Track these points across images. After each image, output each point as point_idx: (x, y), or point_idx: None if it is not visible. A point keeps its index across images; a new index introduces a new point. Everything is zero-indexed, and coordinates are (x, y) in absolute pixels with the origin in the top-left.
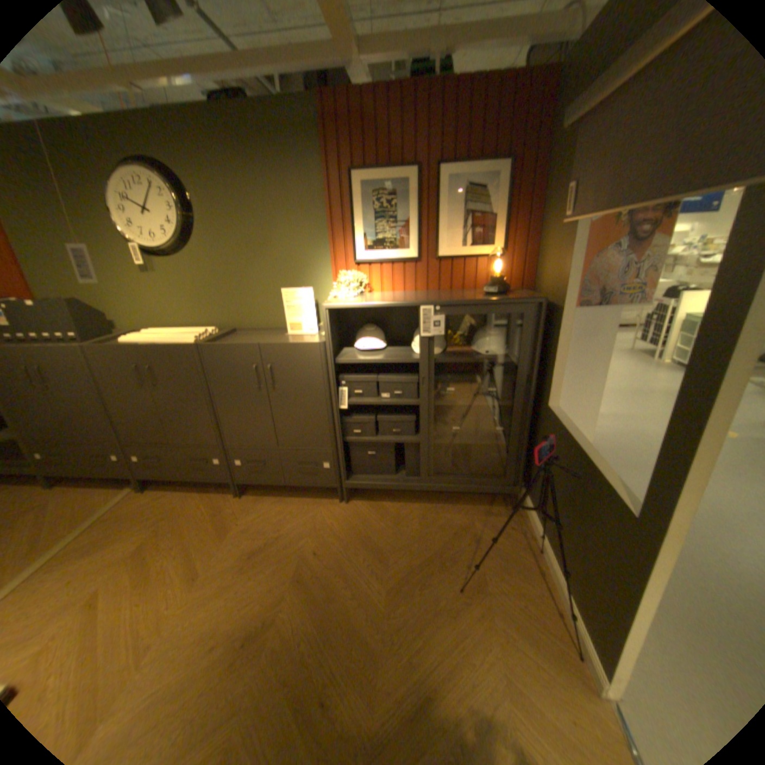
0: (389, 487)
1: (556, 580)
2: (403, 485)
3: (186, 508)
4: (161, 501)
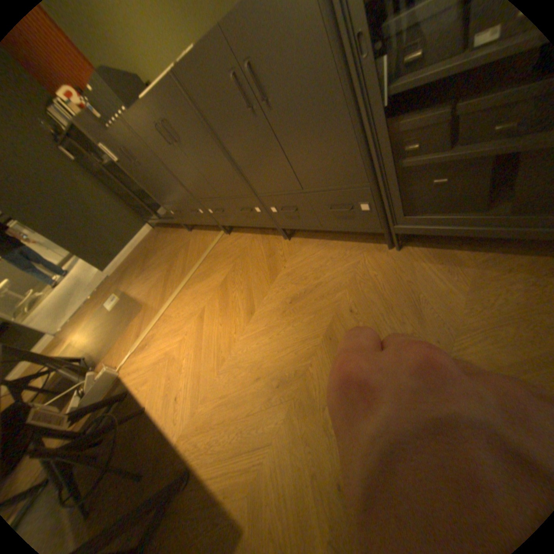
0: (473, 234)
1: None
2: (506, 231)
3: (253, 248)
4: (239, 241)
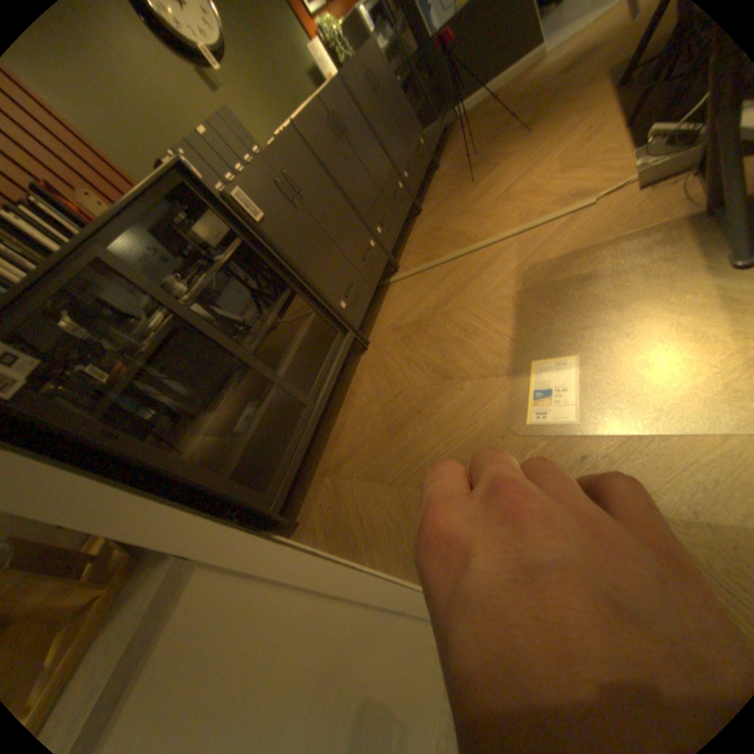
0: (439, 134)
1: (501, 78)
2: (440, 128)
3: (425, 226)
4: (413, 246)
